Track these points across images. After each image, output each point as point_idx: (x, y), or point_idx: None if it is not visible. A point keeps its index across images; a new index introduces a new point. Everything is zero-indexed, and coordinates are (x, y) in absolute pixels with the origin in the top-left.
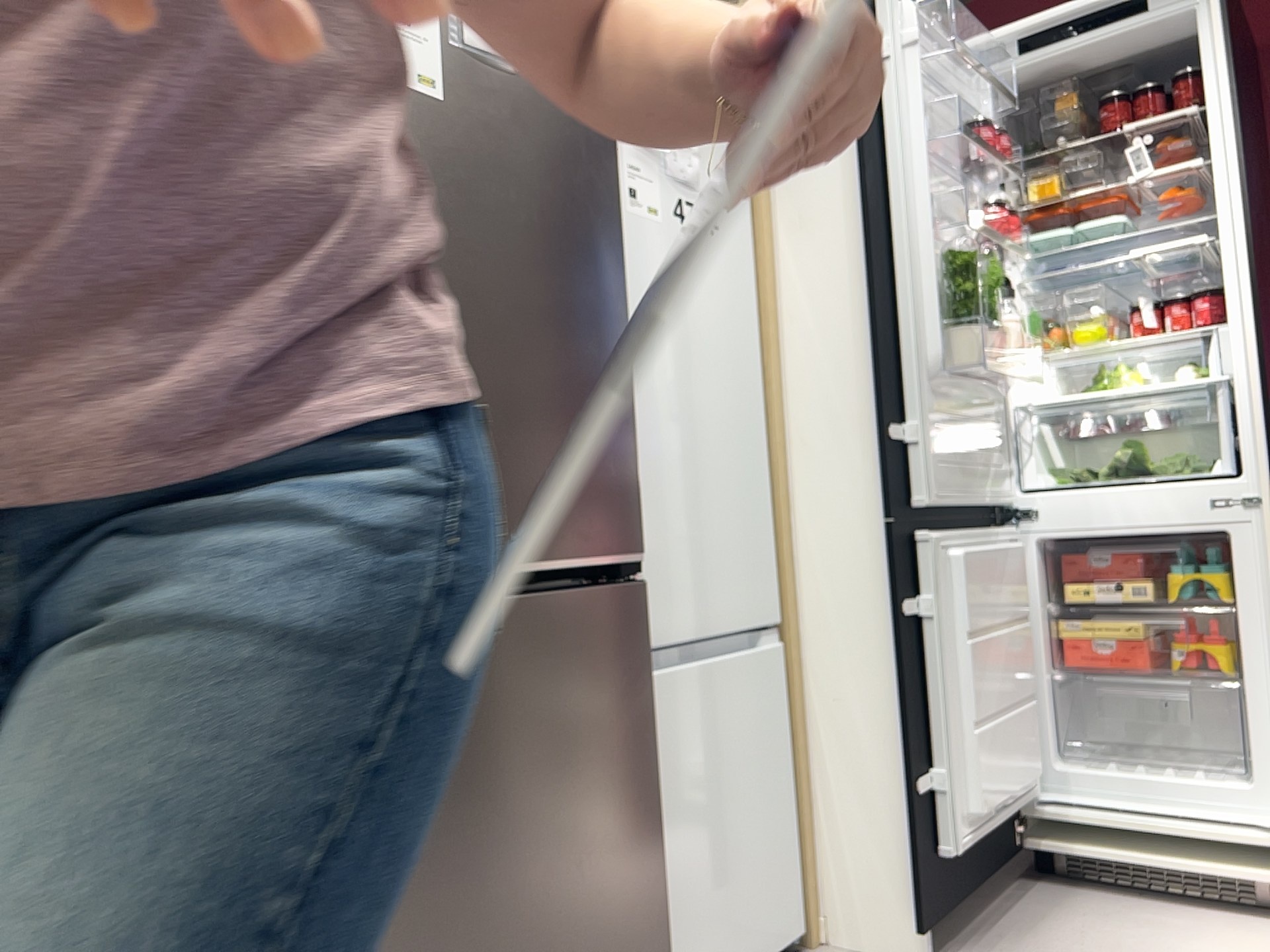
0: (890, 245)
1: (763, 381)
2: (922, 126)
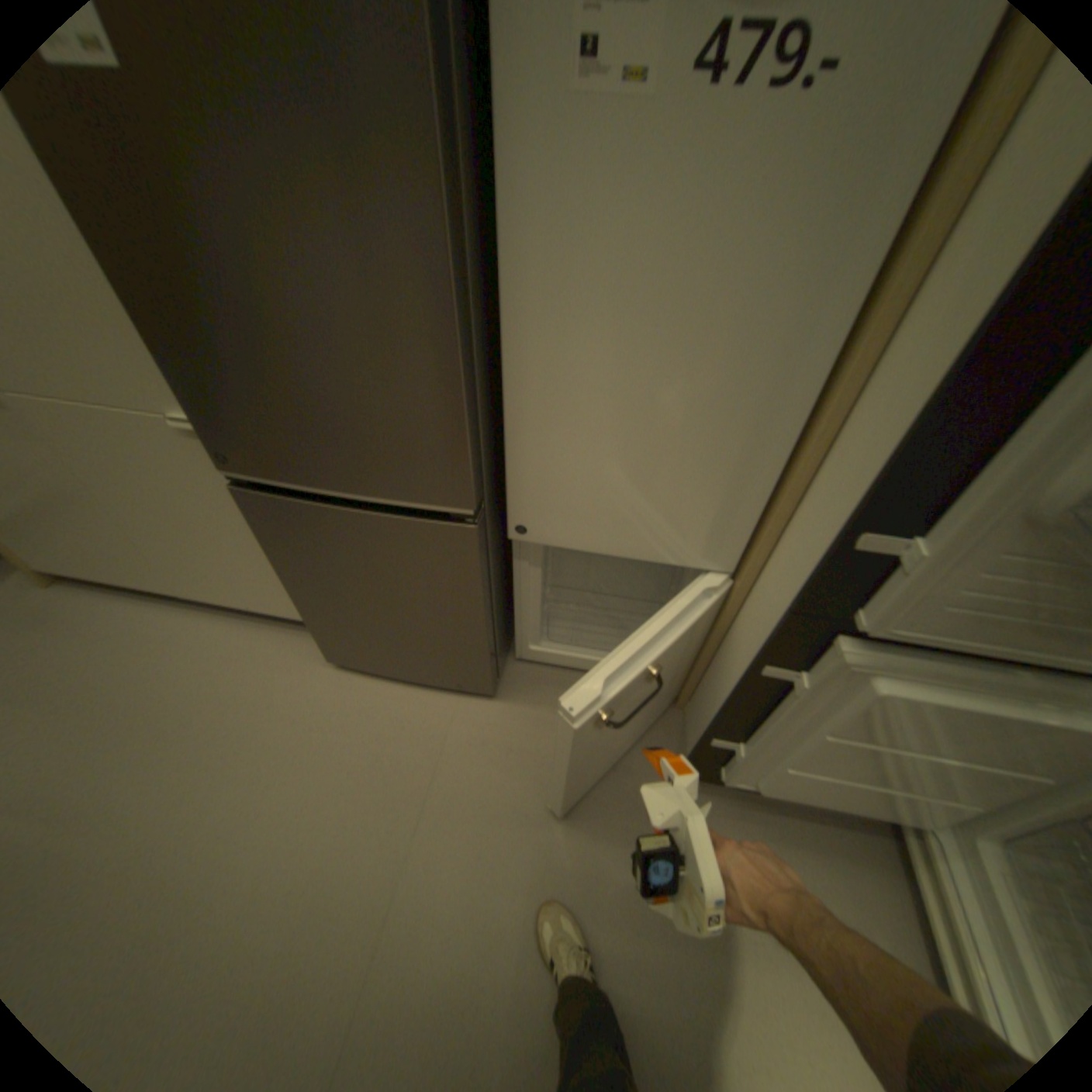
0: None
1: (851, 344)
2: None
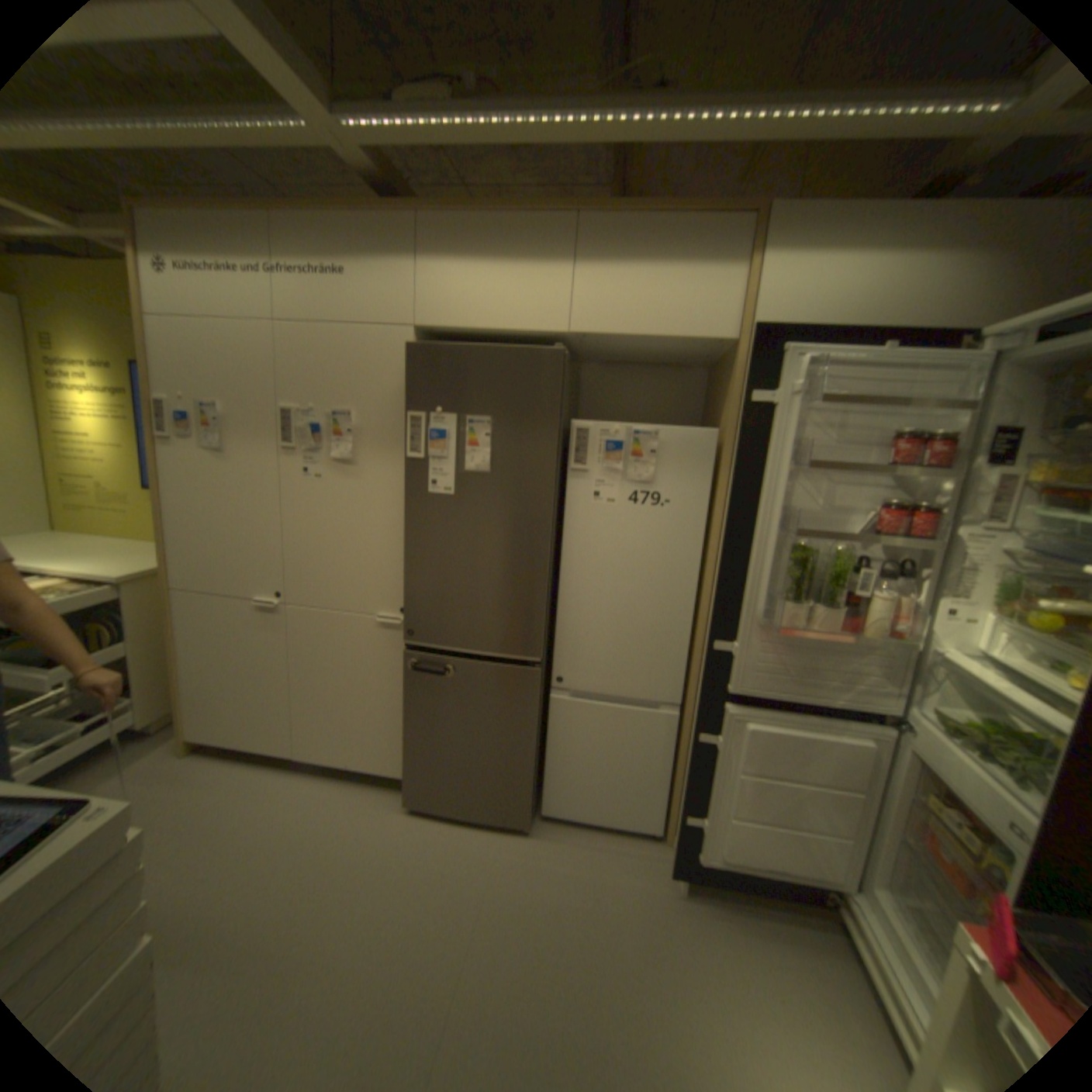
0: (751, 533)
1: (704, 581)
2: (790, 456)
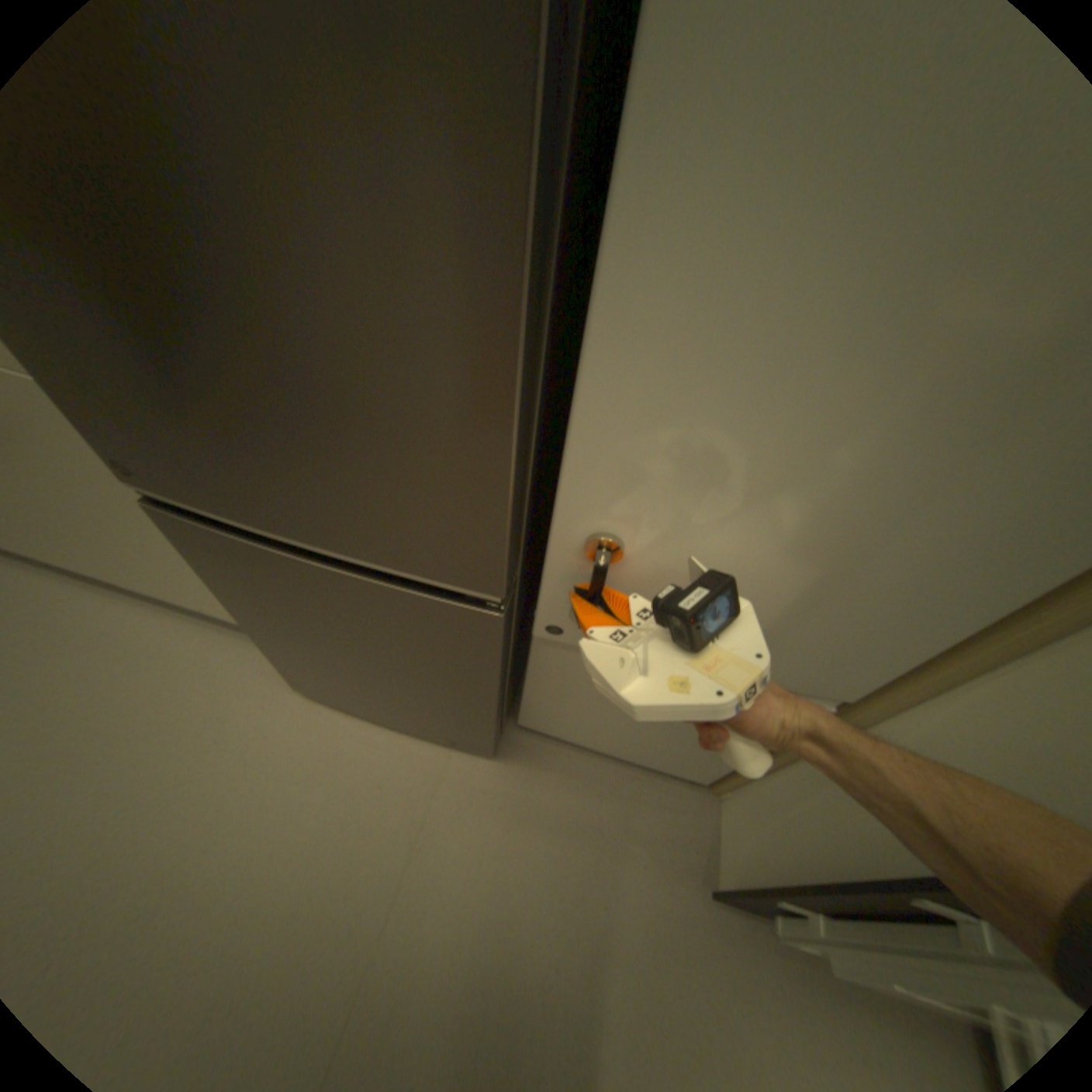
0: None
1: None
2: None
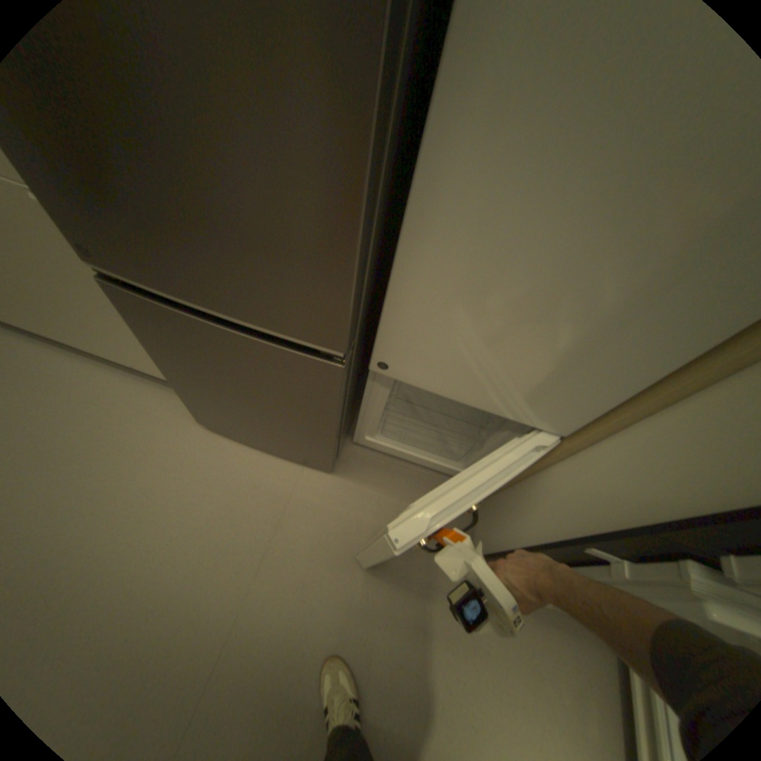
0: None
1: None
2: None
